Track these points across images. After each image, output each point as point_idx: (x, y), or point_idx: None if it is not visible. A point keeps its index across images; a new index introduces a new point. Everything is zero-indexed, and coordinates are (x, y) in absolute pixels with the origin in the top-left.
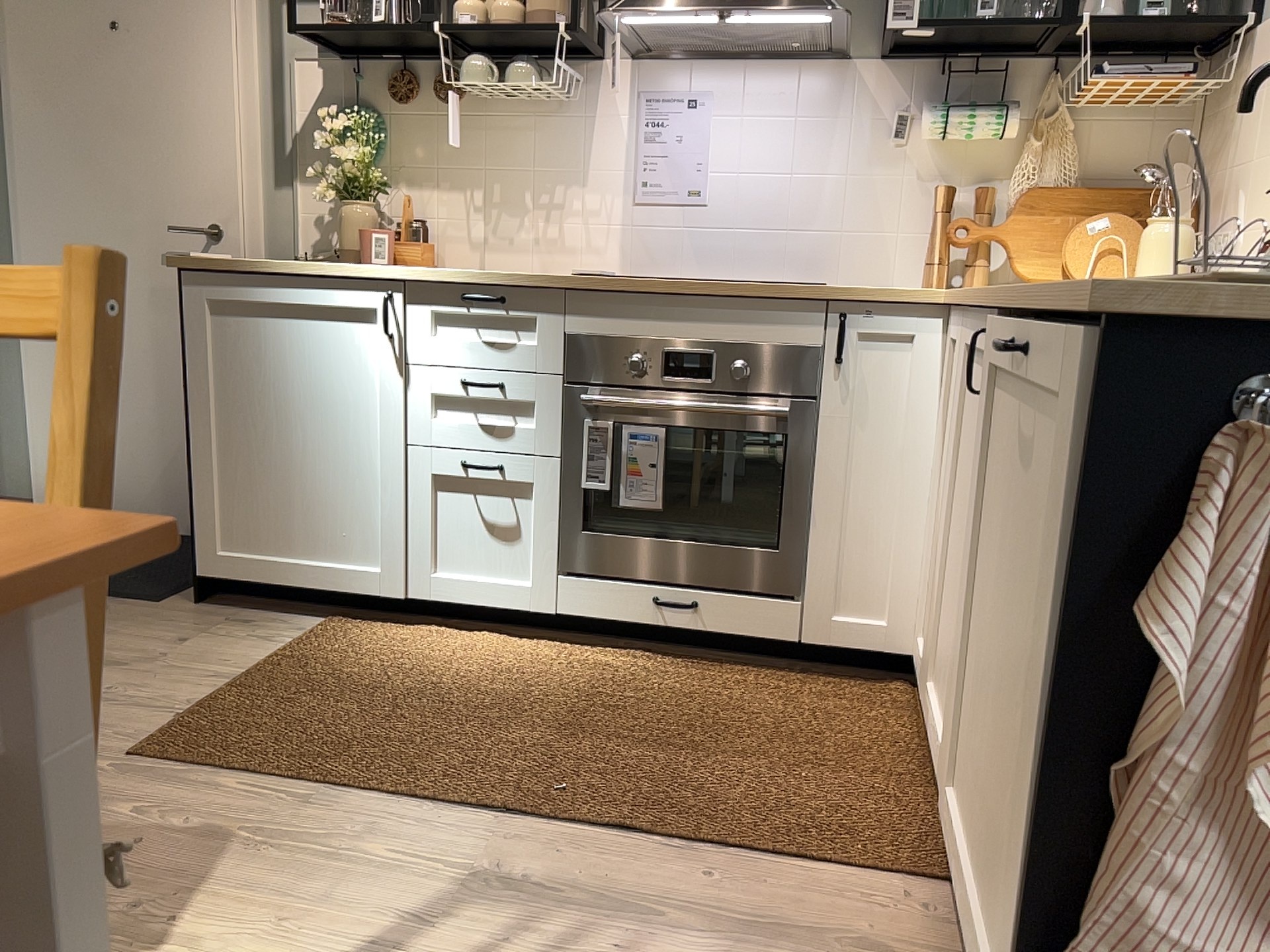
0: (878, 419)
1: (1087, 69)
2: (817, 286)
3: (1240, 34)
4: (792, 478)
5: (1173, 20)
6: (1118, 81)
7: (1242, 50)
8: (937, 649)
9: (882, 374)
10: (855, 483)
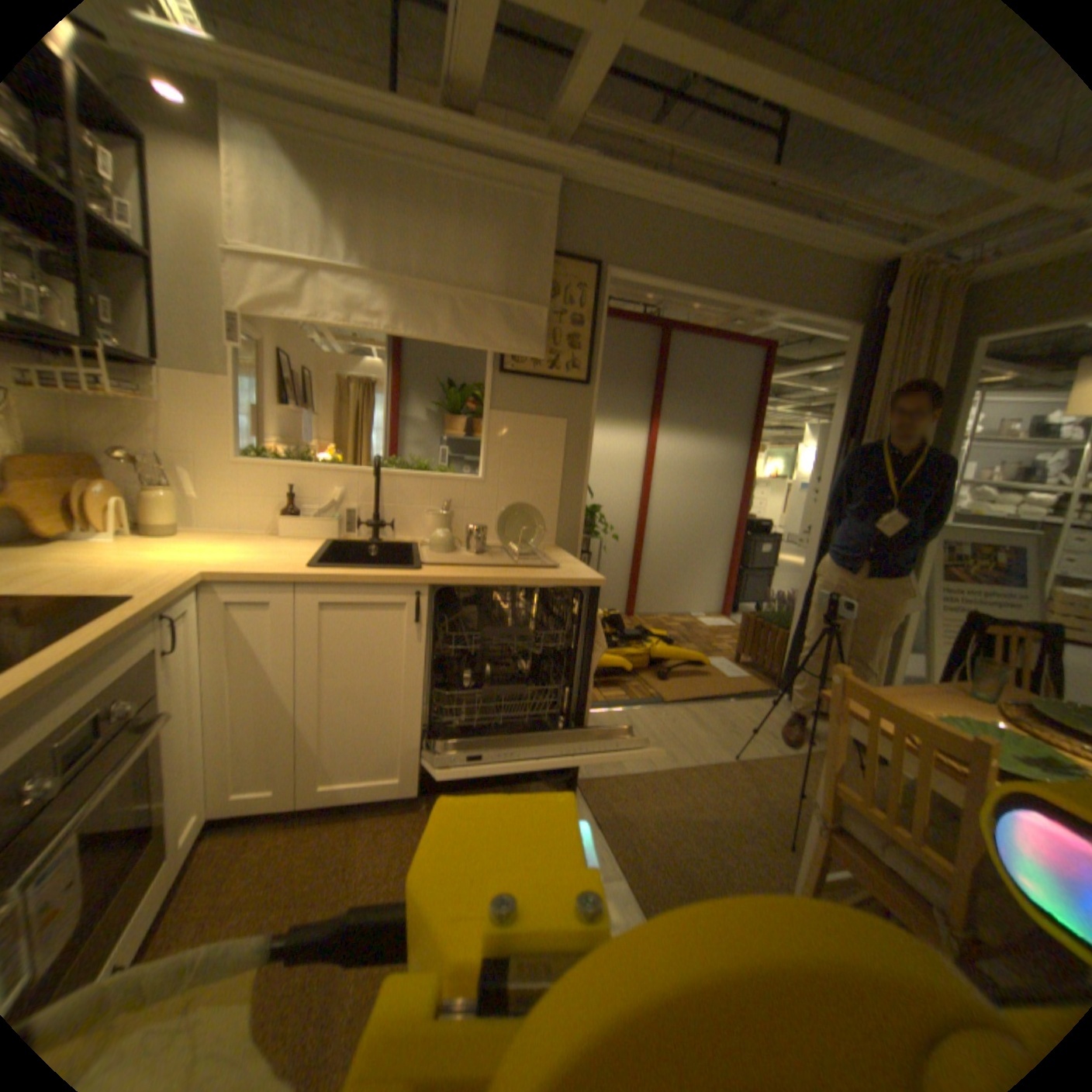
0: (176, 682)
1: (102, 379)
2: (135, 600)
3: (127, 360)
4: (147, 772)
5: (123, 350)
6: (115, 390)
7: (142, 374)
8: (315, 768)
9: (174, 647)
10: (173, 739)
